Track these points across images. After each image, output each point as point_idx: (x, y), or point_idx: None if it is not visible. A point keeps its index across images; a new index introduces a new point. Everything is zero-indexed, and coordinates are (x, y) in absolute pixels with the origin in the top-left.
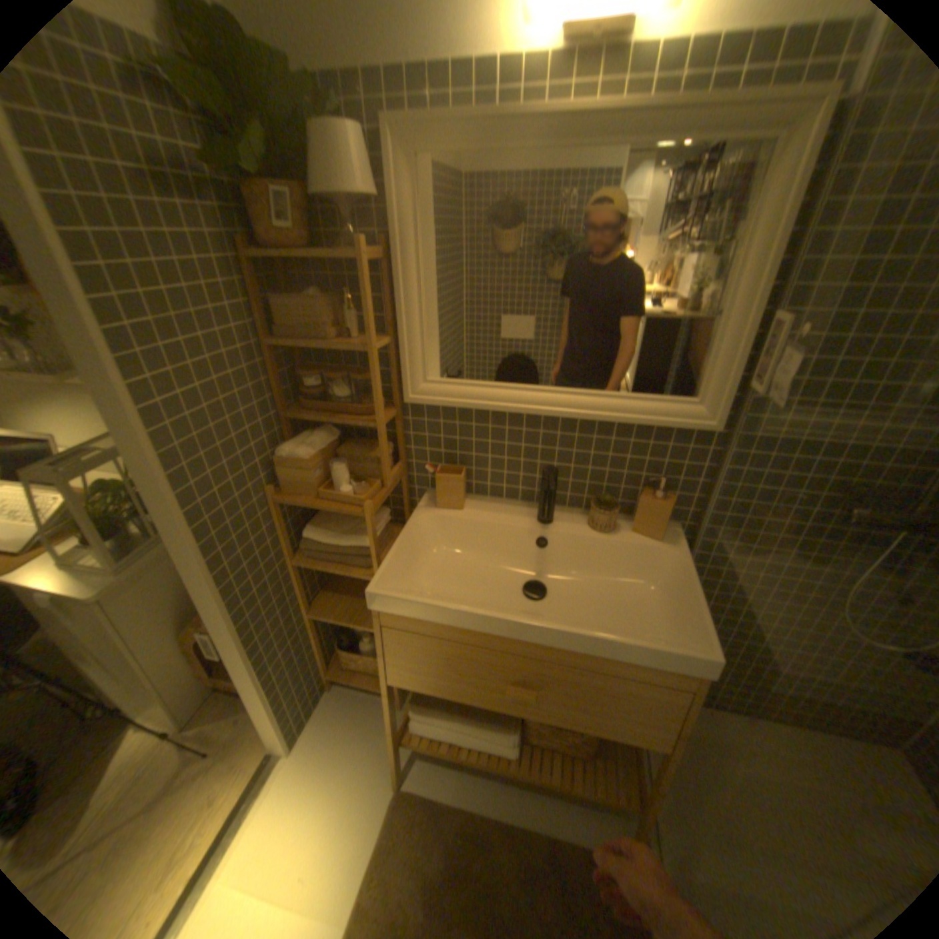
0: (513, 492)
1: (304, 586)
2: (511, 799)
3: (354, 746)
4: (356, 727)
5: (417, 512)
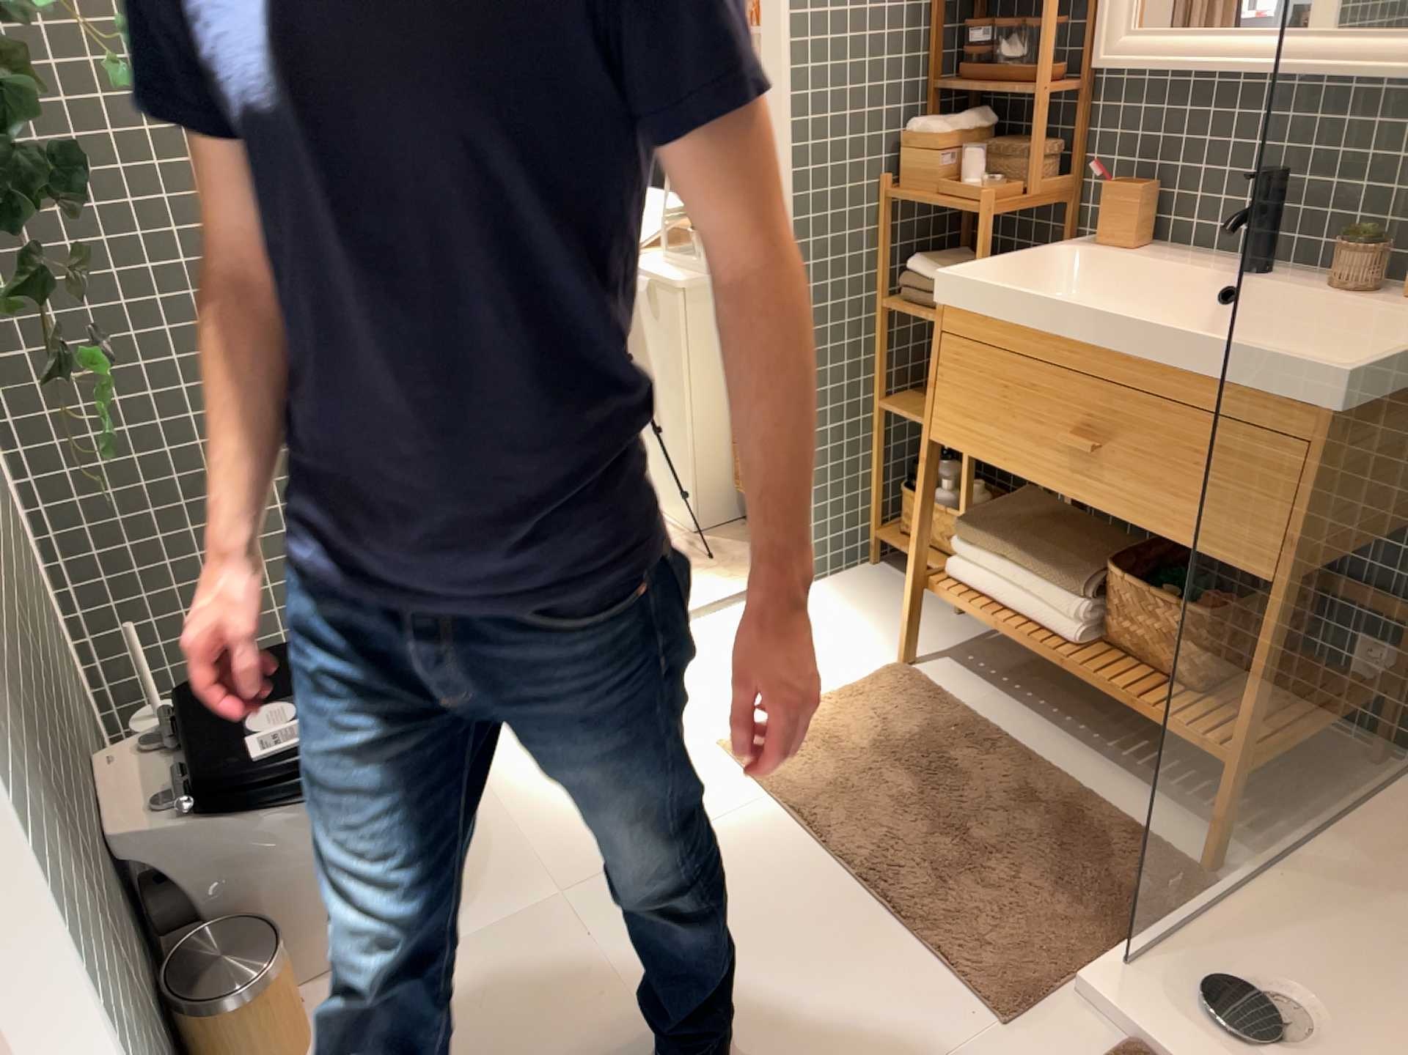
0: (1227, 242)
1: (888, 359)
2: (1055, 736)
3: (875, 616)
4: (888, 603)
5: (1060, 245)
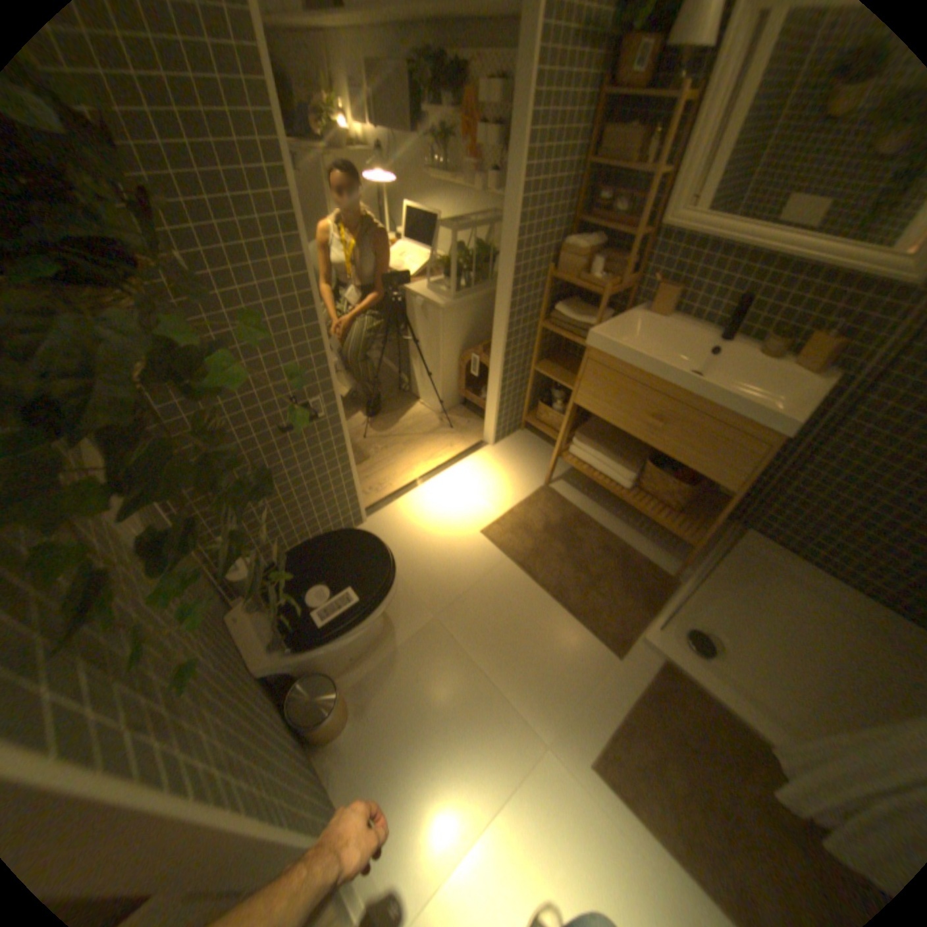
0: (710, 317)
1: (538, 347)
2: (611, 518)
3: (527, 458)
4: (531, 451)
5: (633, 310)
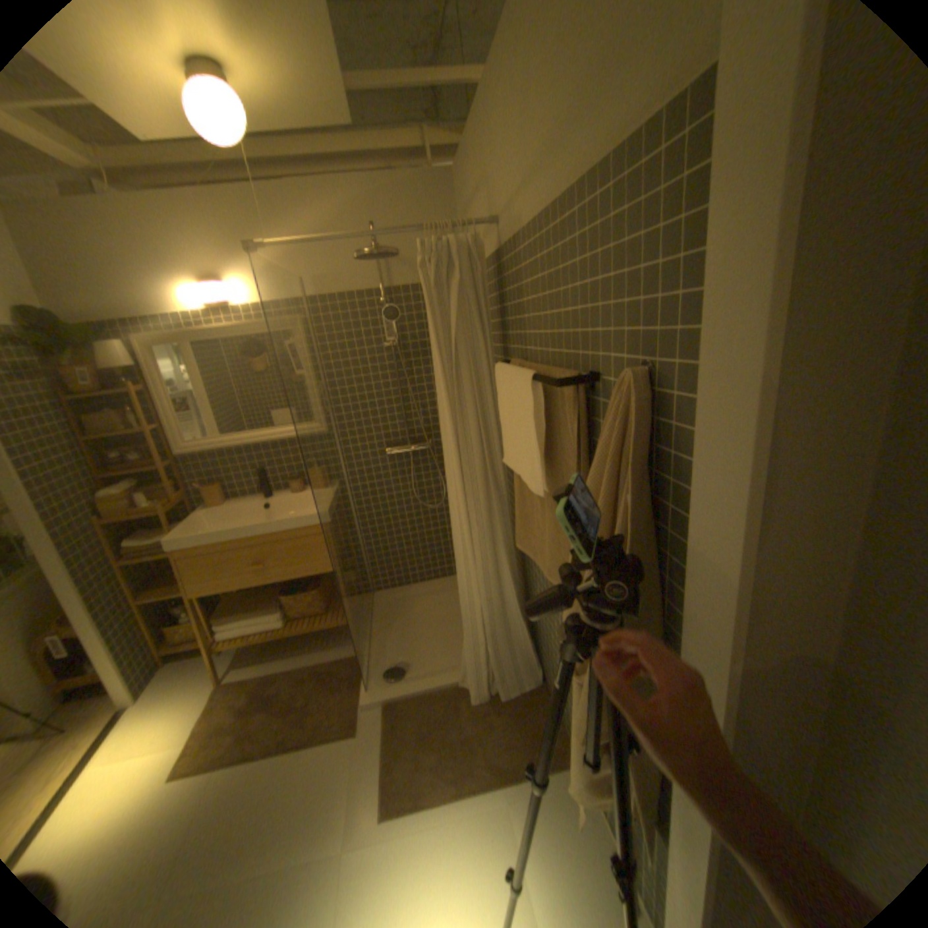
0: (252, 491)
1: (128, 586)
2: (290, 661)
3: (185, 683)
4: (185, 675)
5: (194, 513)
